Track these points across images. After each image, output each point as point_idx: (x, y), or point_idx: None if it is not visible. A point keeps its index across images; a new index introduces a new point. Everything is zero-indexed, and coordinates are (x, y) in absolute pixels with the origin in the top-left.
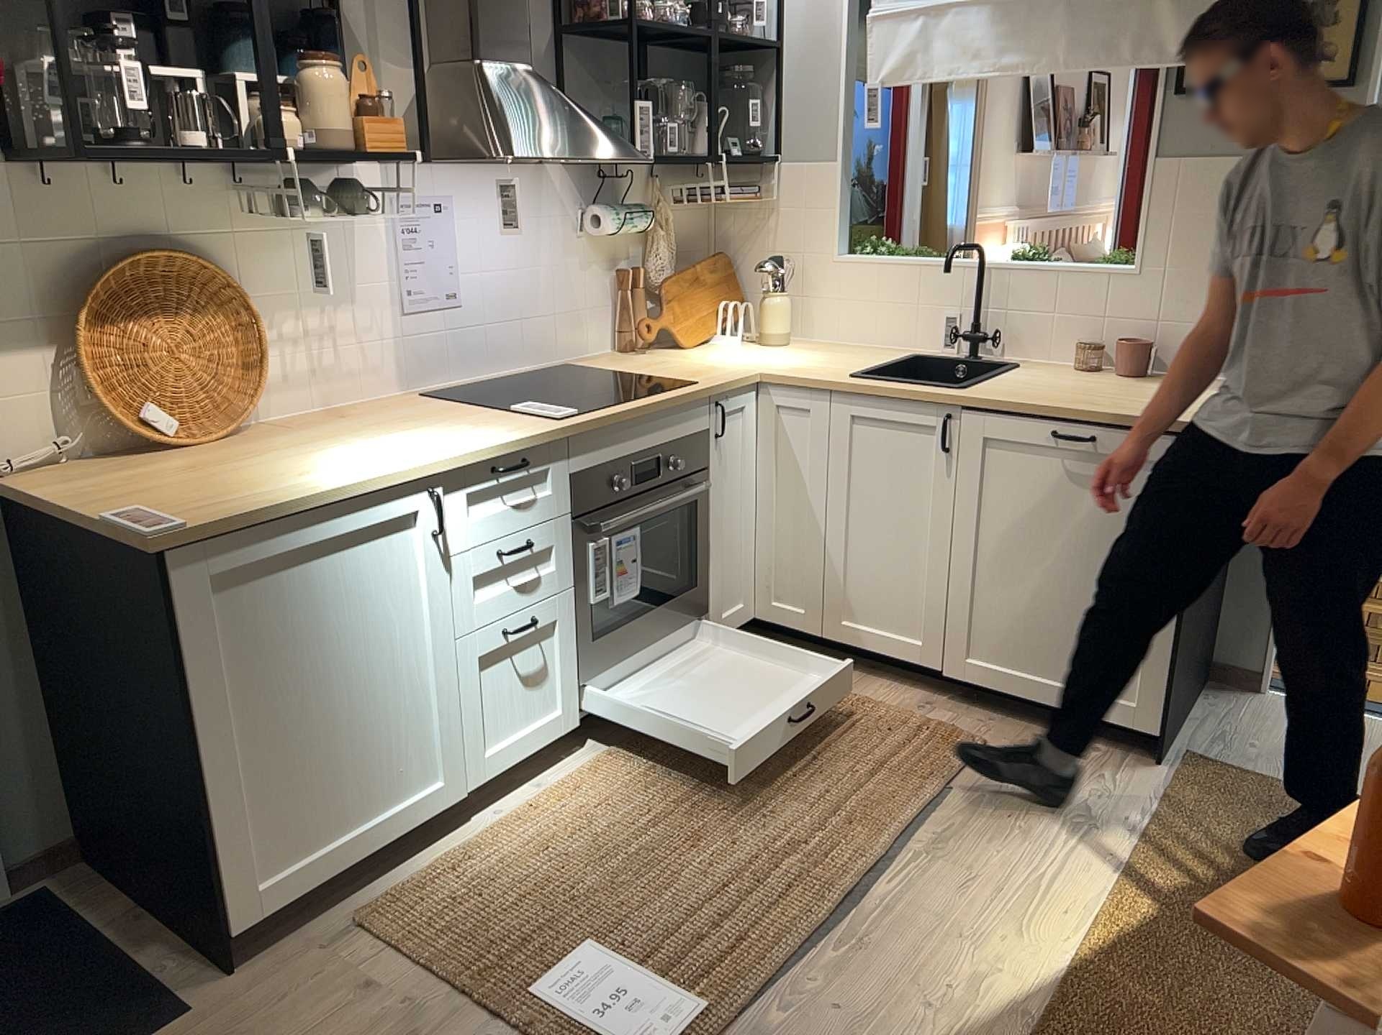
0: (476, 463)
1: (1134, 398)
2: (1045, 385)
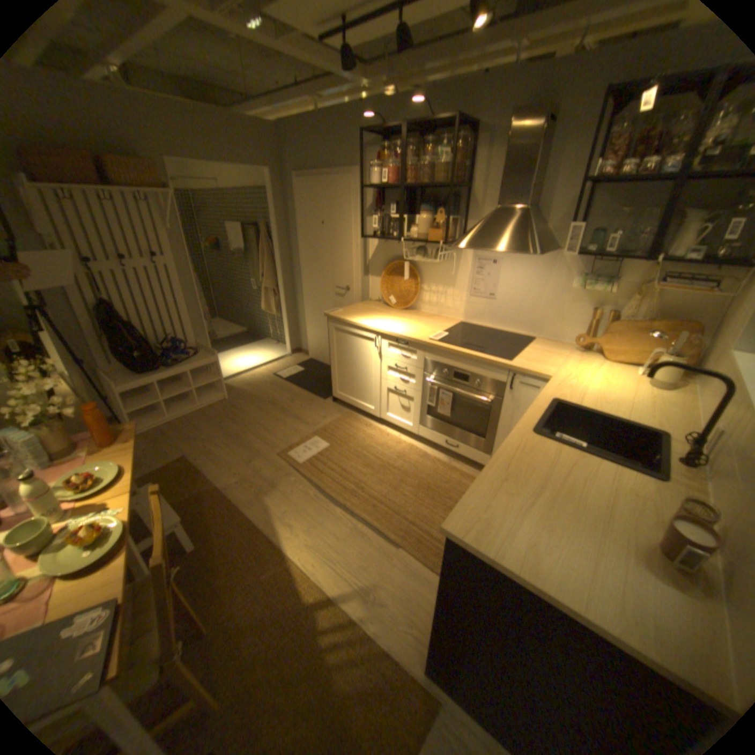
0: (390, 336)
1: (542, 516)
2: (576, 477)
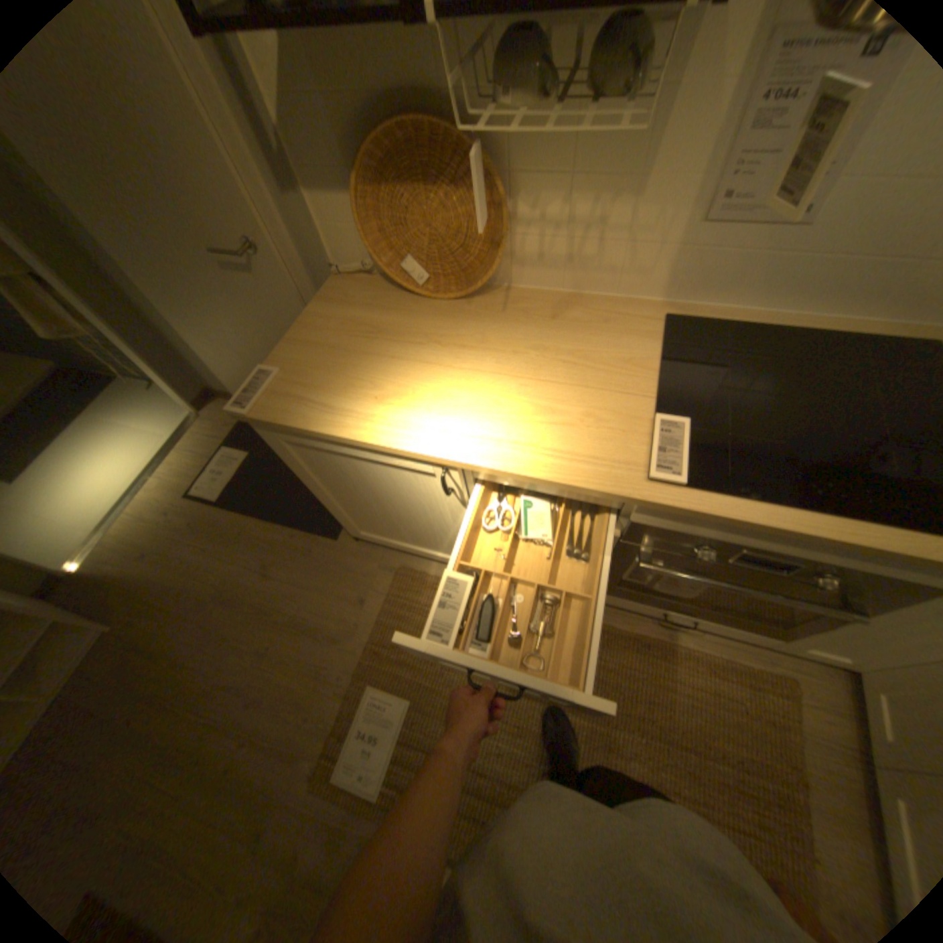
0: (498, 472)
1: None
2: None
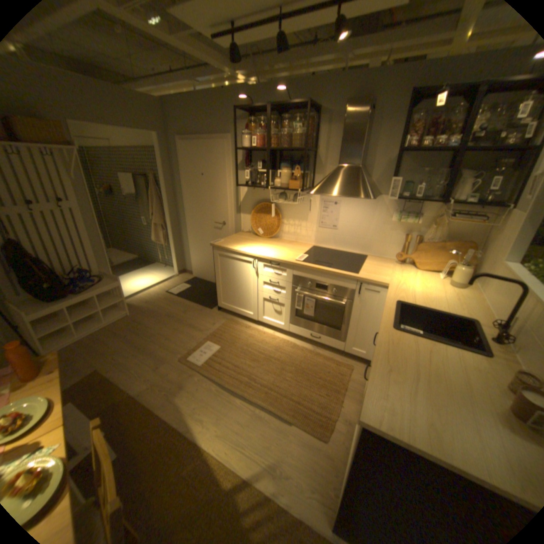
0: (265, 259)
1: (426, 397)
2: (435, 361)
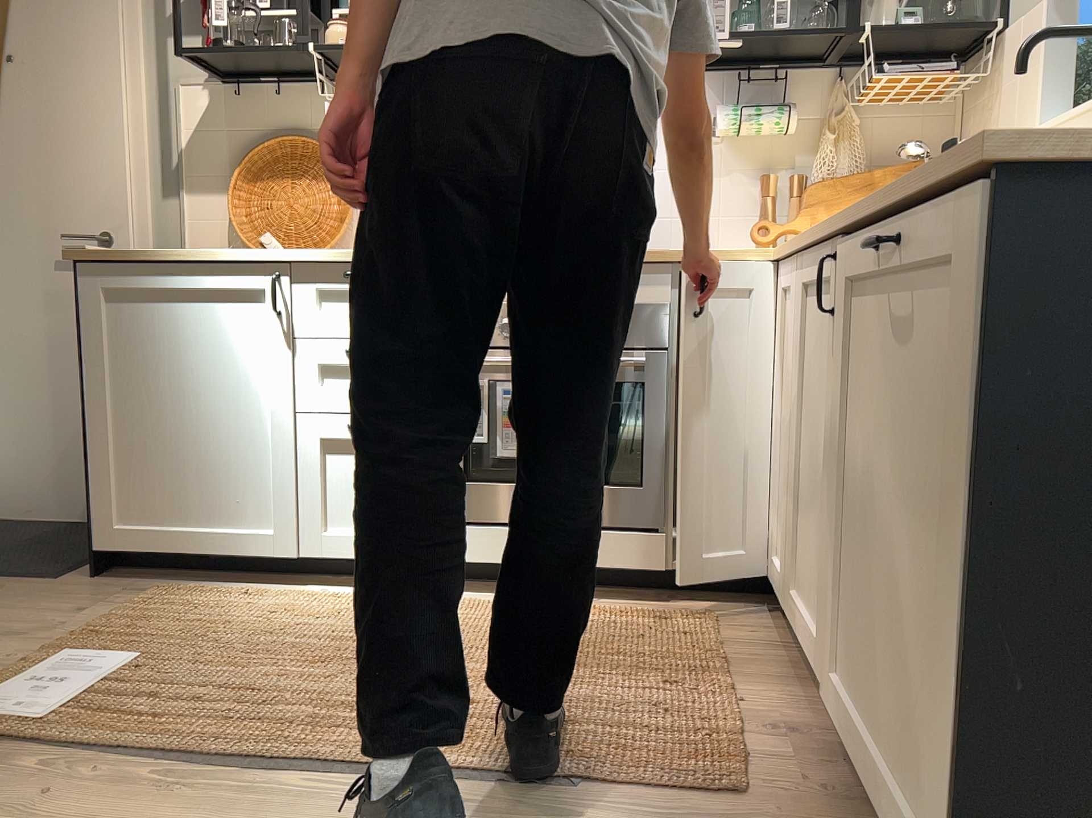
0: (324, 264)
1: None
2: None
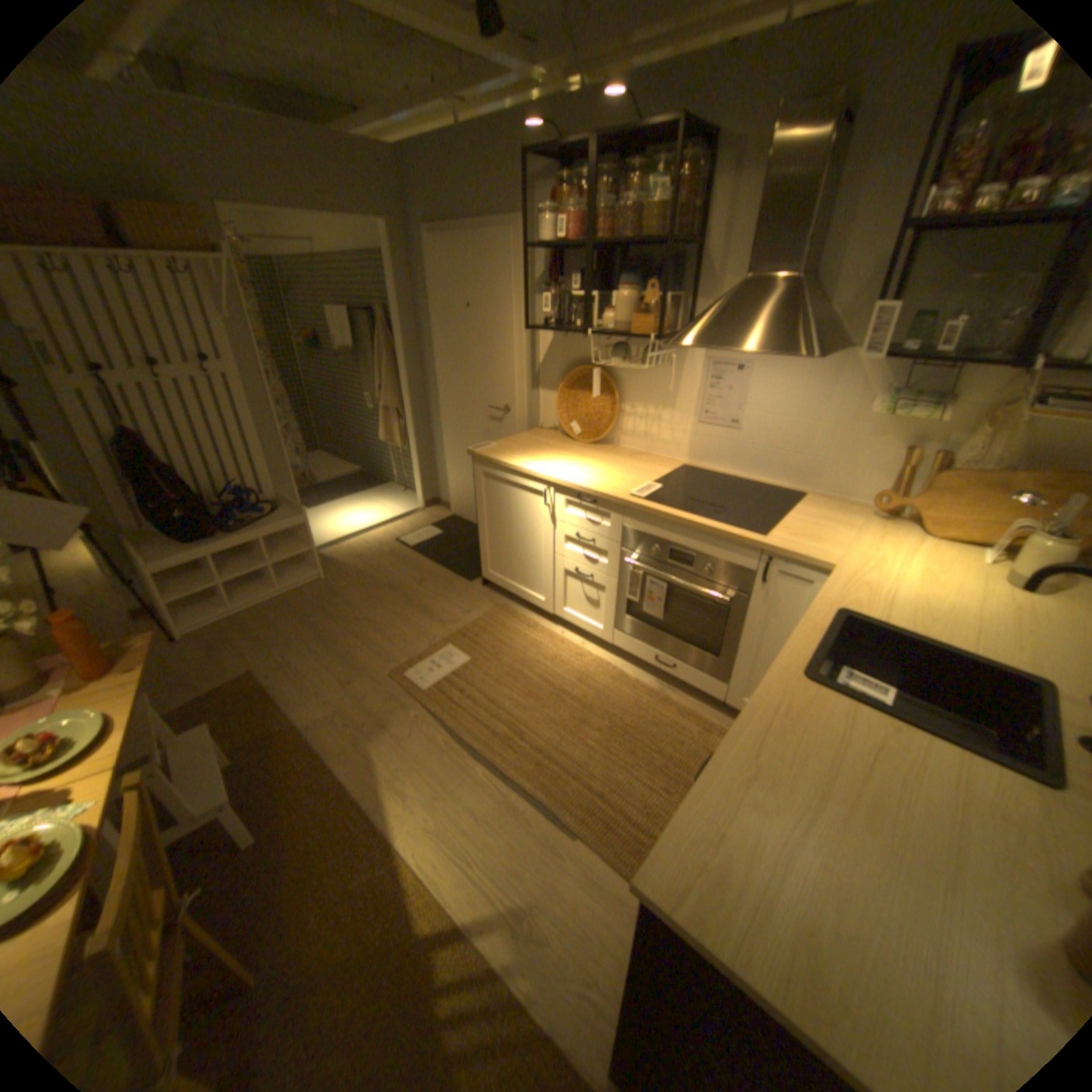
0: (568, 488)
1: (826, 861)
2: (887, 773)
